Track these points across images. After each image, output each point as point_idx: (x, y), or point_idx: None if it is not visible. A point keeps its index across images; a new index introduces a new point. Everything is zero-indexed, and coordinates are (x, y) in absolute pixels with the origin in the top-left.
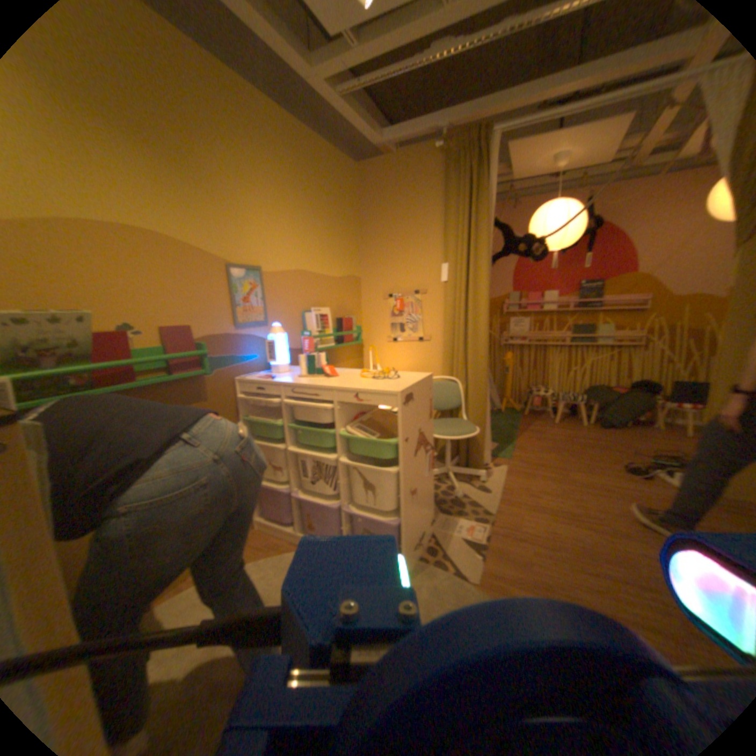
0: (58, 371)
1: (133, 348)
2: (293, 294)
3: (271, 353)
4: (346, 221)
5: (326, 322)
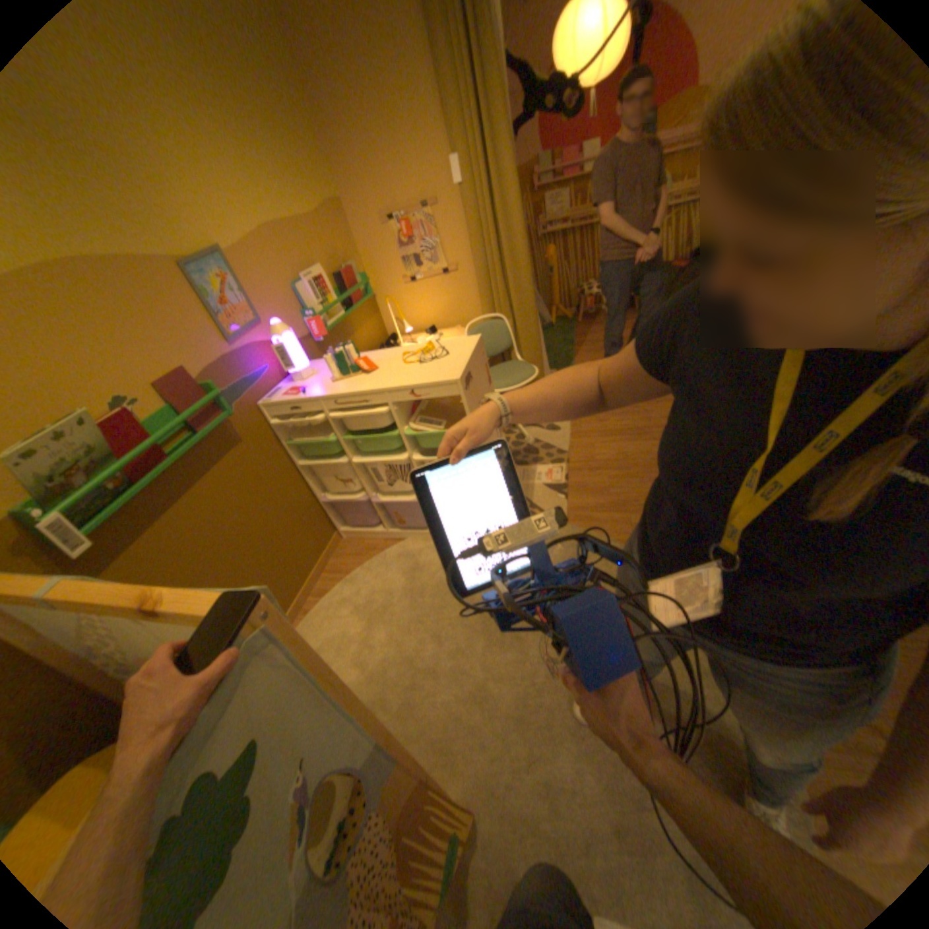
0: (90, 484)
1: (136, 421)
2: (269, 264)
3: (283, 360)
4: (288, 108)
5: (322, 287)
